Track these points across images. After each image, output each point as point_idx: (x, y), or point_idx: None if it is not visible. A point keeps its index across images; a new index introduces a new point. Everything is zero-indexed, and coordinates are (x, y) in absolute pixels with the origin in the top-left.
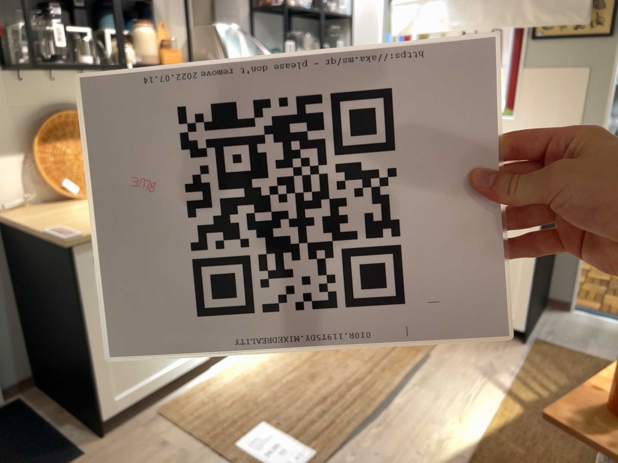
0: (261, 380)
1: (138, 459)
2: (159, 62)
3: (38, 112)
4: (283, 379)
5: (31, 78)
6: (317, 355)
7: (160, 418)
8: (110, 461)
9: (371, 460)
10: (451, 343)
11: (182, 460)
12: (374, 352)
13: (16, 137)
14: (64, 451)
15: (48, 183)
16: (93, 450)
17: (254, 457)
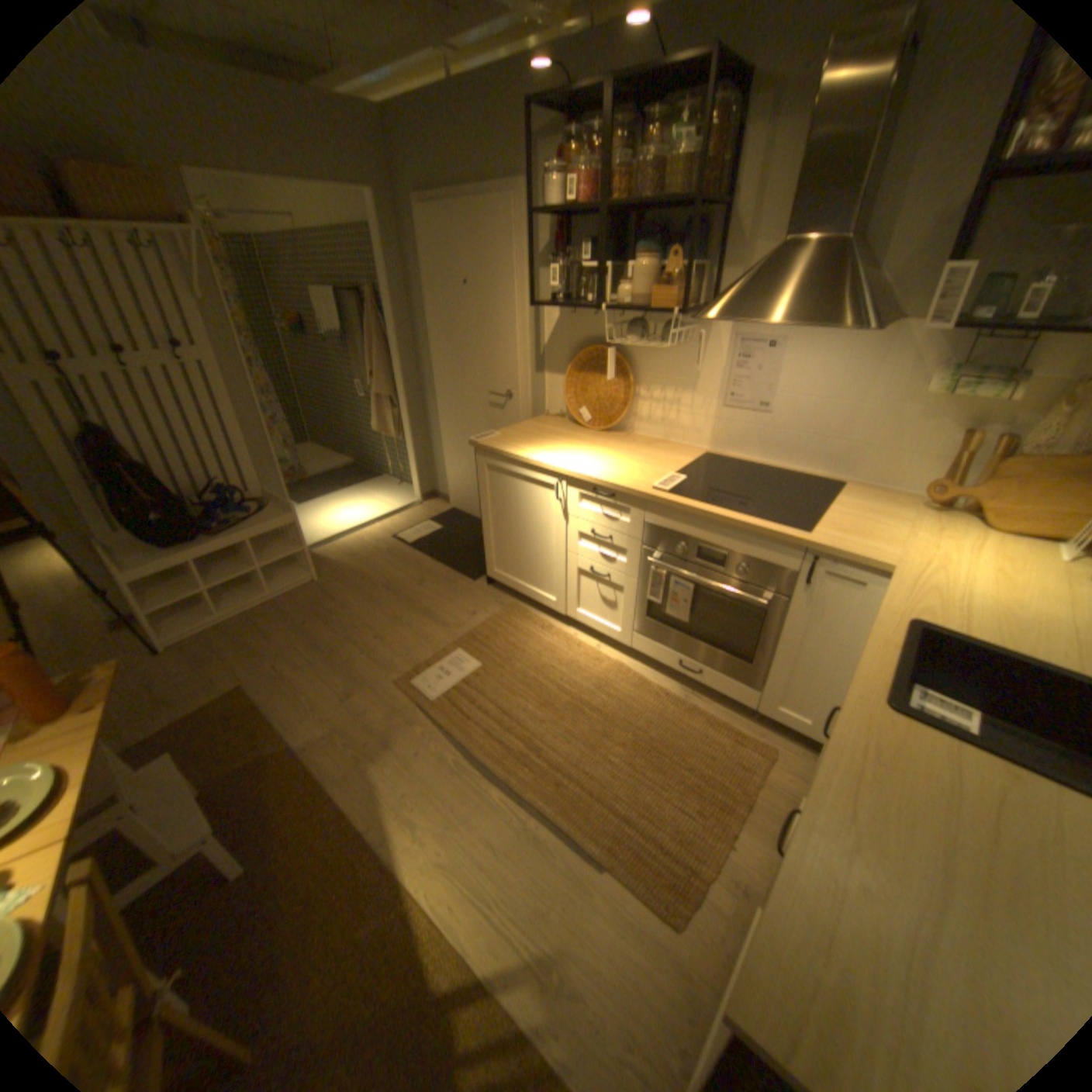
0: (546, 661)
1: (463, 603)
2: (648, 304)
3: (586, 343)
4: (546, 678)
5: (587, 311)
6: (594, 711)
7: (504, 606)
8: (465, 592)
9: (413, 746)
10: (646, 929)
11: (455, 624)
12: (603, 779)
13: (569, 361)
14: (480, 572)
15: (566, 404)
16: (478, 583)
17: (442, 660)
